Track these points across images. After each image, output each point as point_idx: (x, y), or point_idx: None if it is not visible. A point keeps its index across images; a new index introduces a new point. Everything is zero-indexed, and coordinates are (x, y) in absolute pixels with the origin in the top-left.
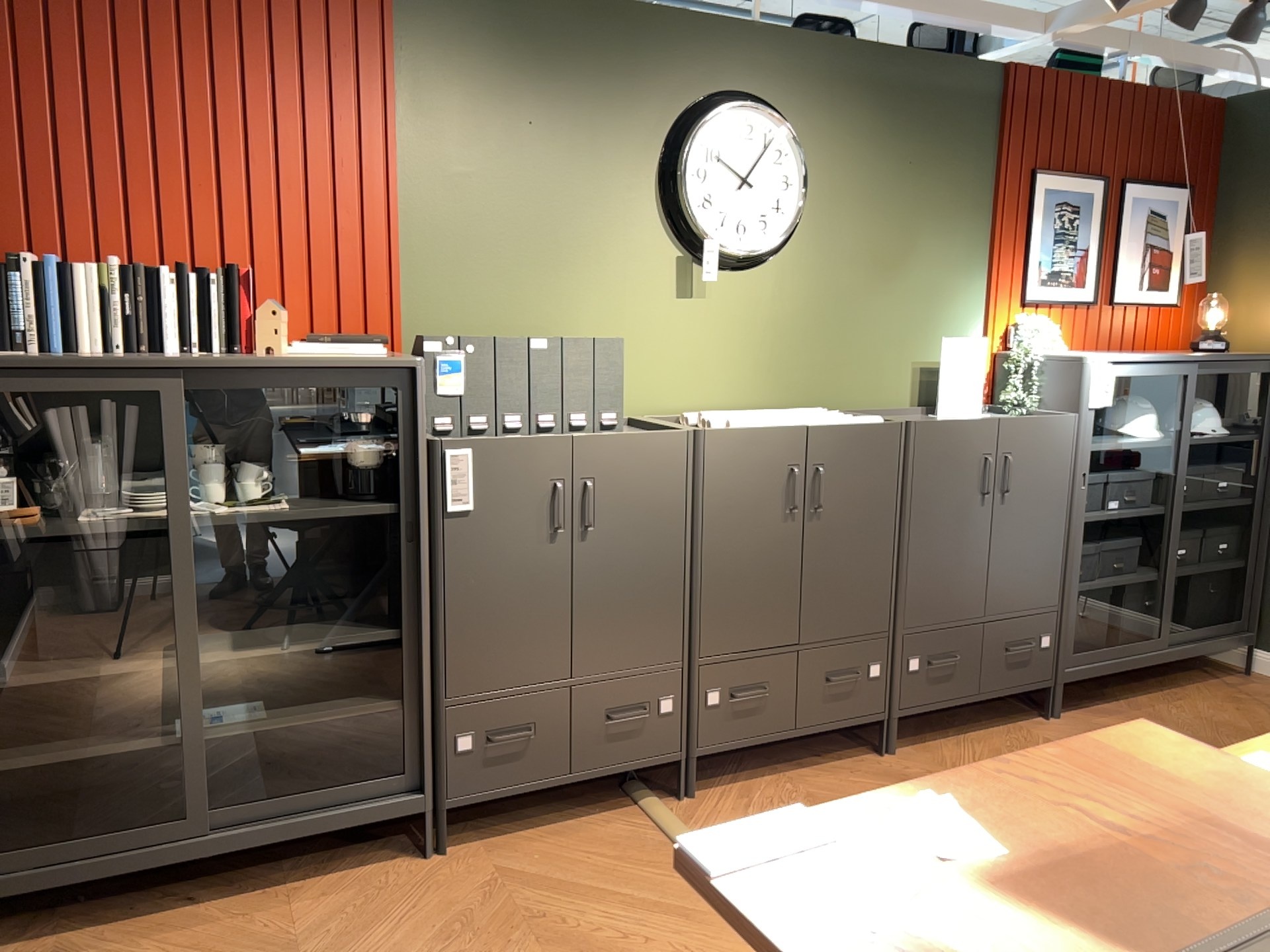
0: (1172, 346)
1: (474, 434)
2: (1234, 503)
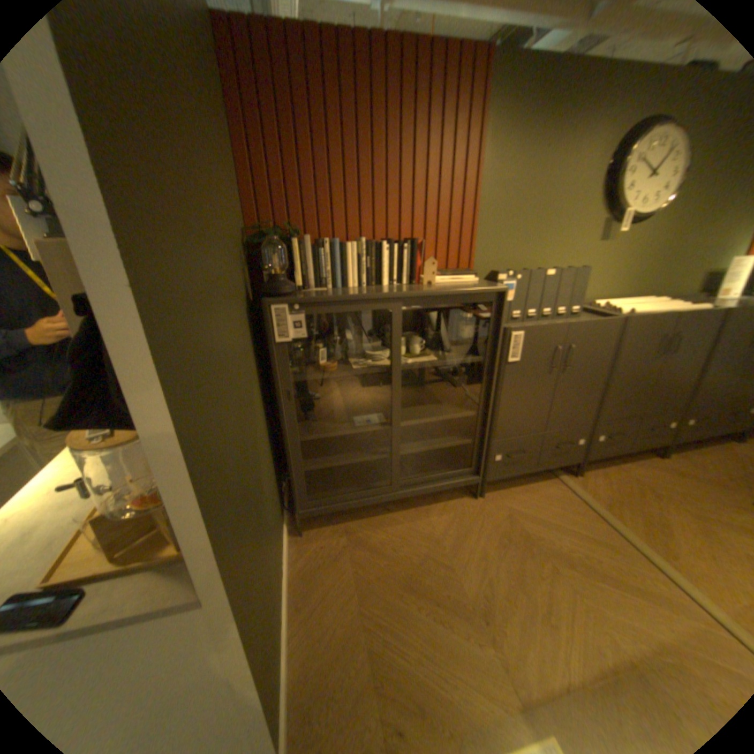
0: None
1: (514, 320)
2: None
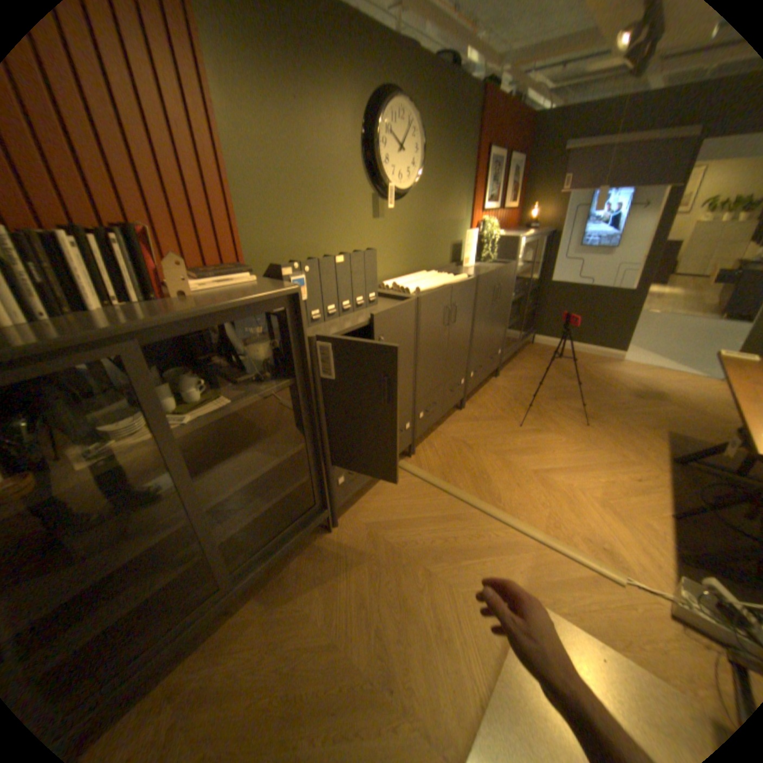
0: (514, 225)
1: (315, 322)
2: (536, 286)
